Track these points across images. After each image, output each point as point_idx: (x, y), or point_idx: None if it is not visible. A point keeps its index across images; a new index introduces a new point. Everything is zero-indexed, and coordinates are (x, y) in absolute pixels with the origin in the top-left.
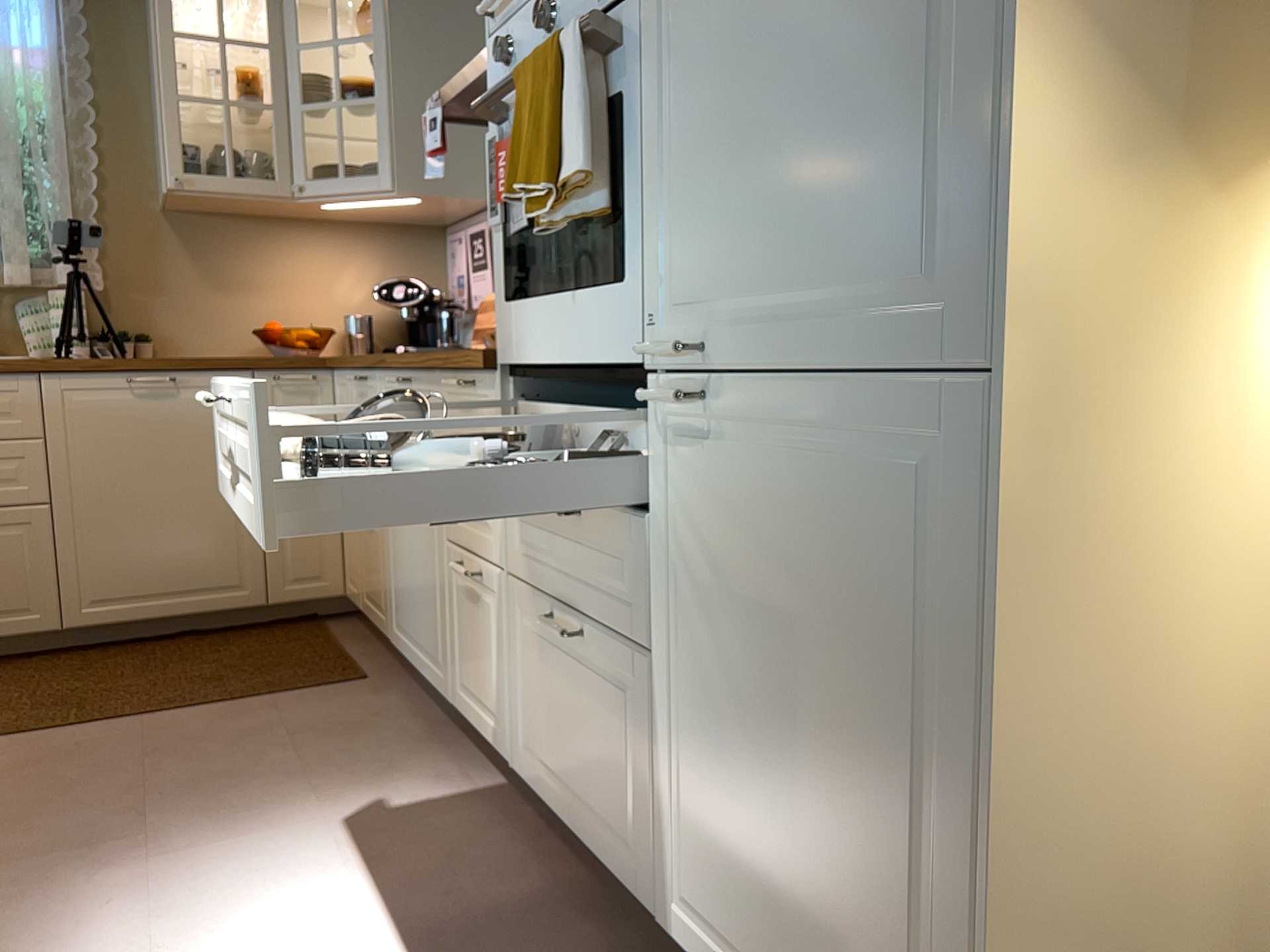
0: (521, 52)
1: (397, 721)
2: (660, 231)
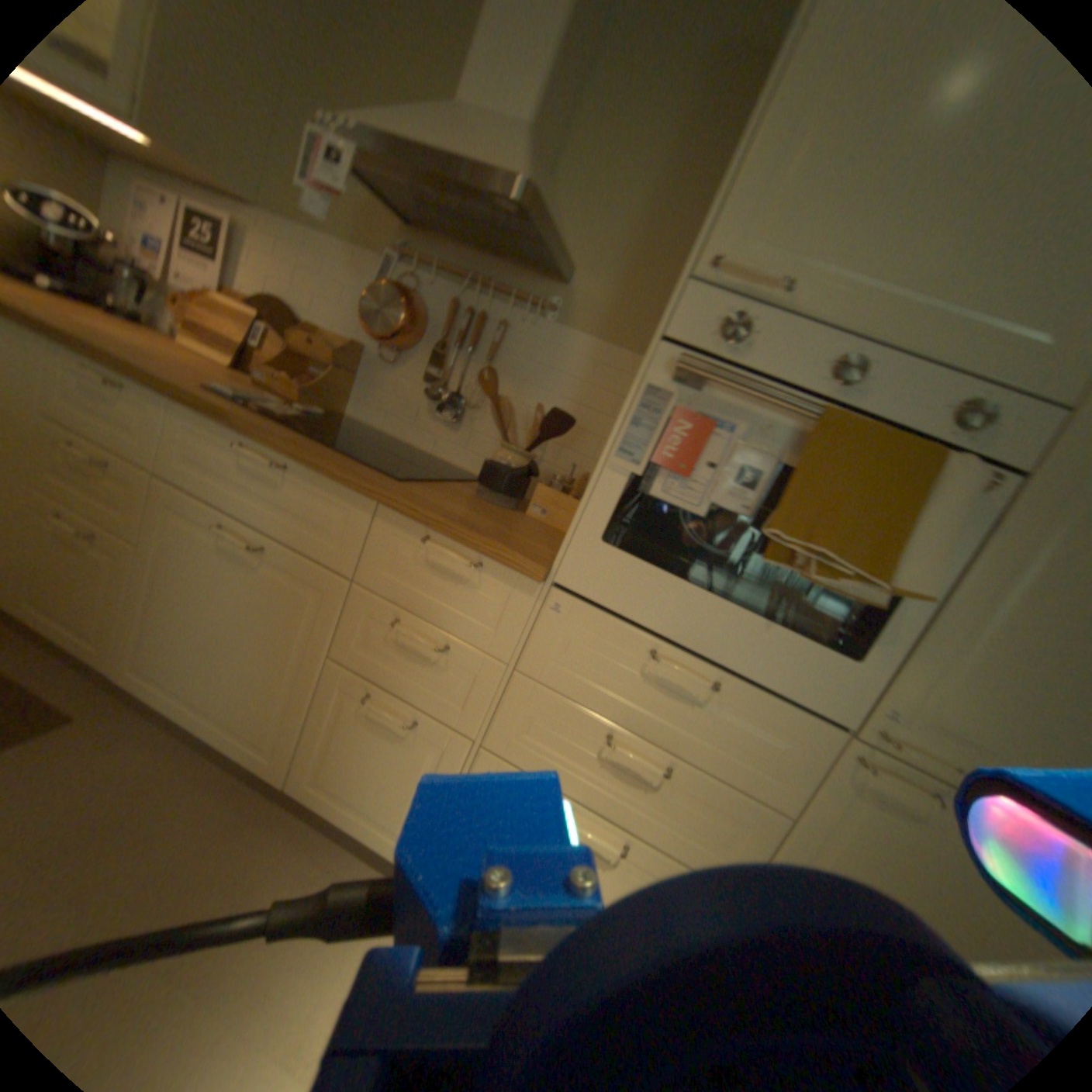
0: (759, 348)
1: (168, 791)
2: (933, 660)
